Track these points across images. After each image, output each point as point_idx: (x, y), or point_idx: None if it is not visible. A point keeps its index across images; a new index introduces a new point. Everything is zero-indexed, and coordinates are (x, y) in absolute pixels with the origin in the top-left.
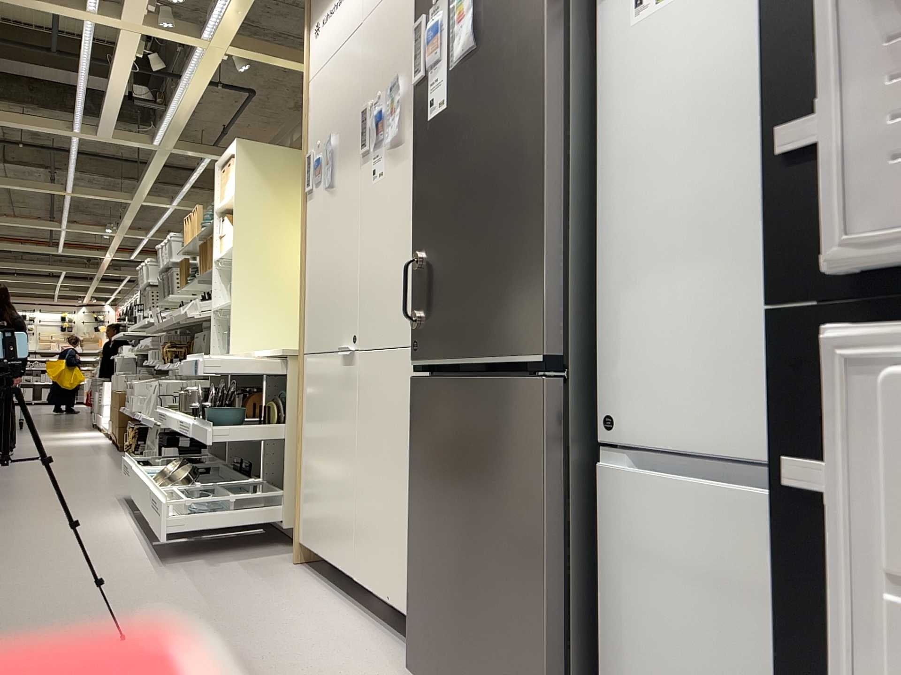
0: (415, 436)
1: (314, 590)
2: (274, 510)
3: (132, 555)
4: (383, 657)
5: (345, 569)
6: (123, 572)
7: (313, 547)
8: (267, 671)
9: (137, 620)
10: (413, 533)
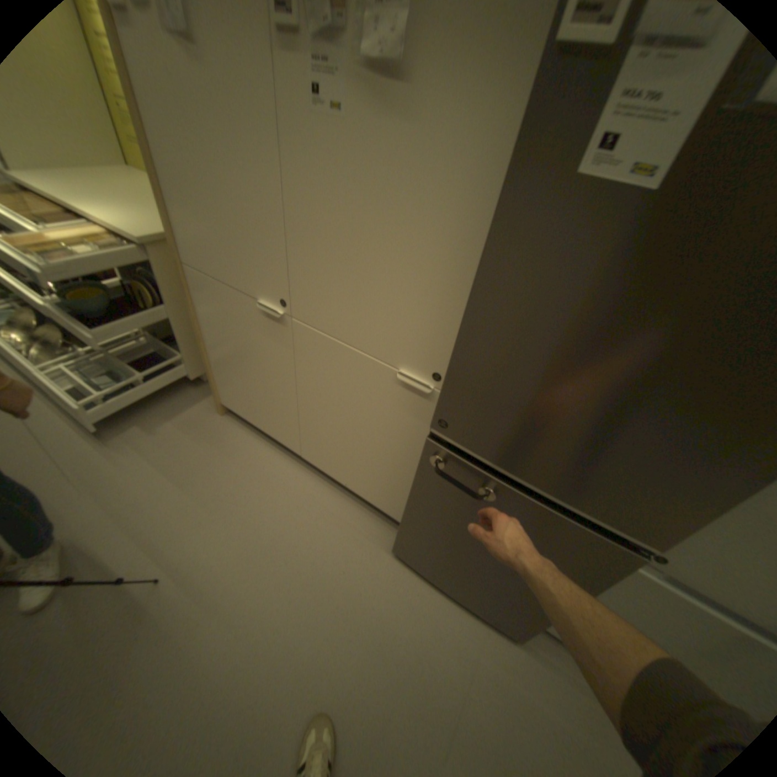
0: (426, 473)
1: (260, 450)
2: (172, 362)
3: (59, 435)
4: (358, 525)
5: (290, 446)
6: (71, 467)
7: (243, 415)
8: (297, 573)
9: (146, 542)
10: (412, 513)
